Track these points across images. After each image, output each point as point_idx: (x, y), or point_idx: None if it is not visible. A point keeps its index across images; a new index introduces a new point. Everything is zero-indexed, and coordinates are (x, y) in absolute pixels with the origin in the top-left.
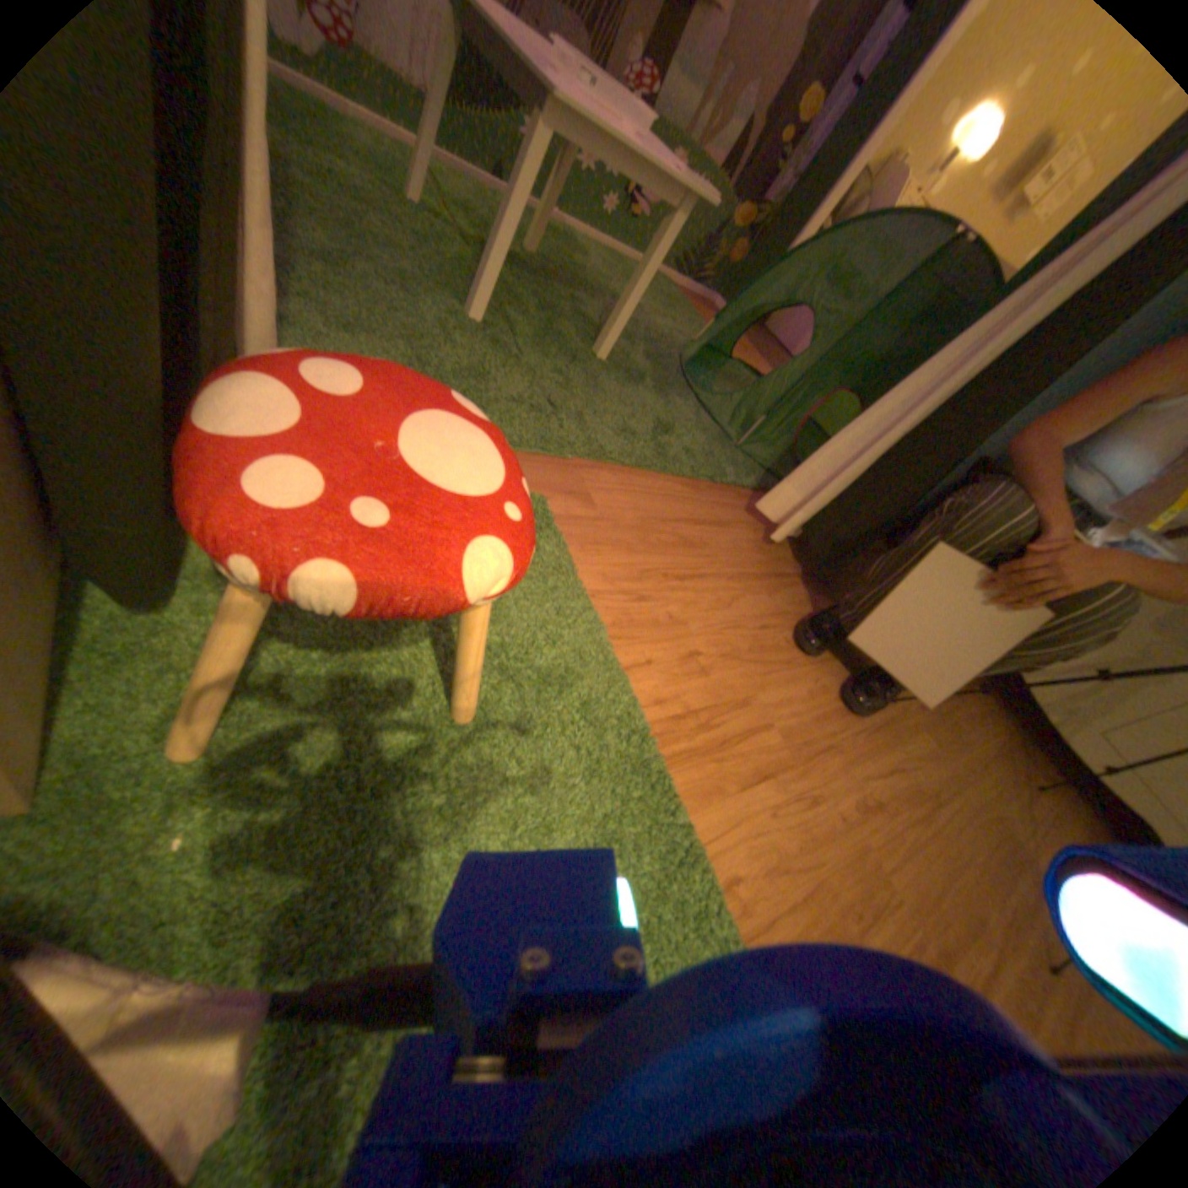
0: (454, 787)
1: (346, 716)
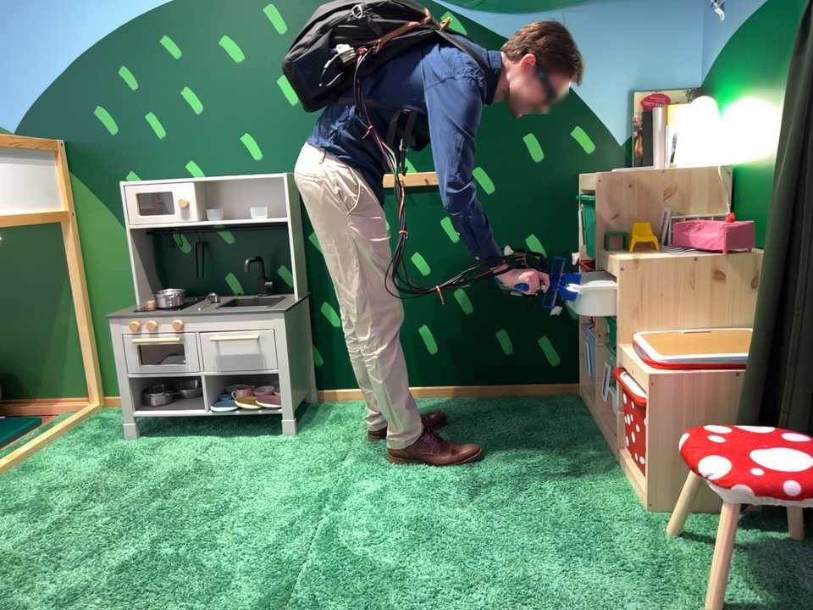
0: (666, 607)
1: (701, 576)
